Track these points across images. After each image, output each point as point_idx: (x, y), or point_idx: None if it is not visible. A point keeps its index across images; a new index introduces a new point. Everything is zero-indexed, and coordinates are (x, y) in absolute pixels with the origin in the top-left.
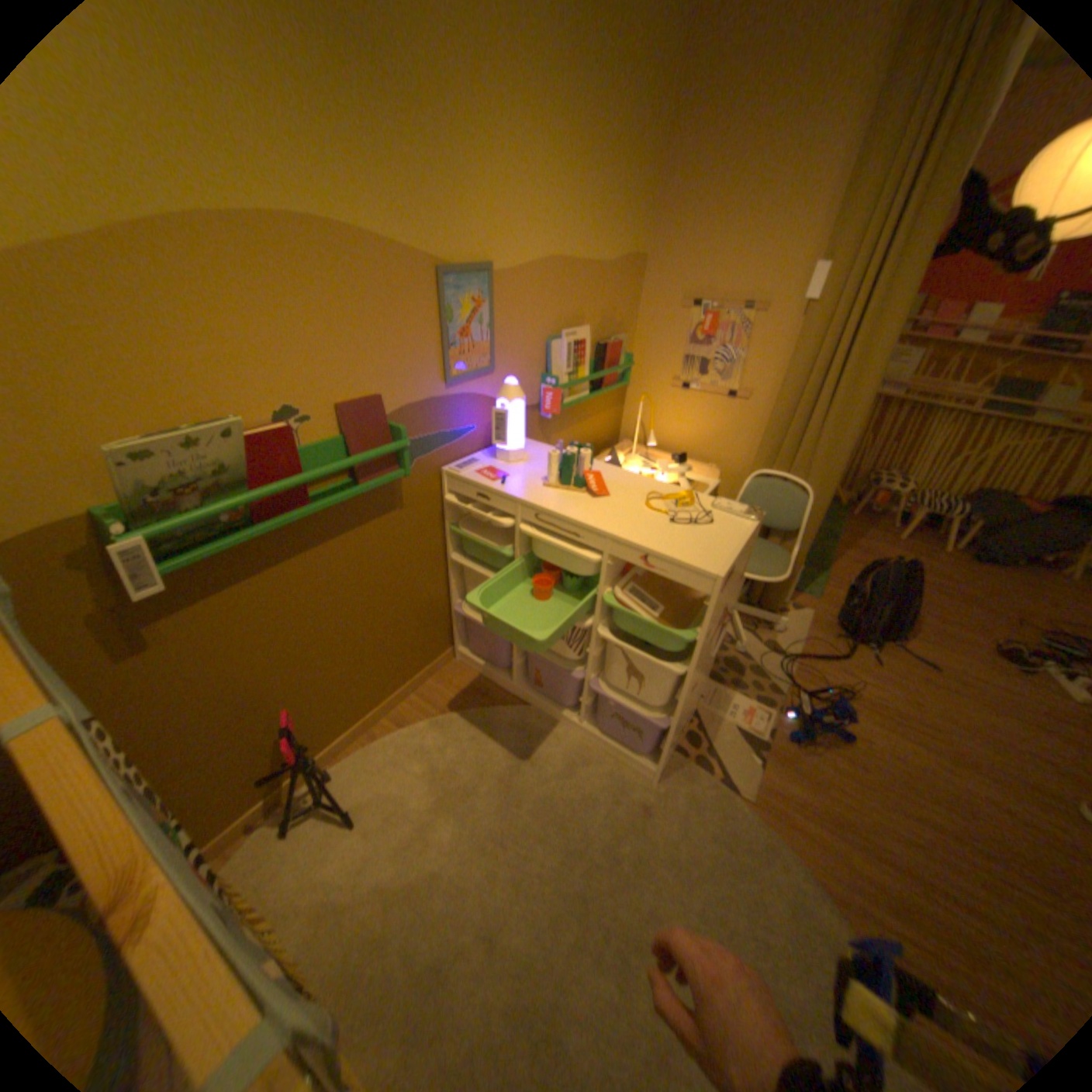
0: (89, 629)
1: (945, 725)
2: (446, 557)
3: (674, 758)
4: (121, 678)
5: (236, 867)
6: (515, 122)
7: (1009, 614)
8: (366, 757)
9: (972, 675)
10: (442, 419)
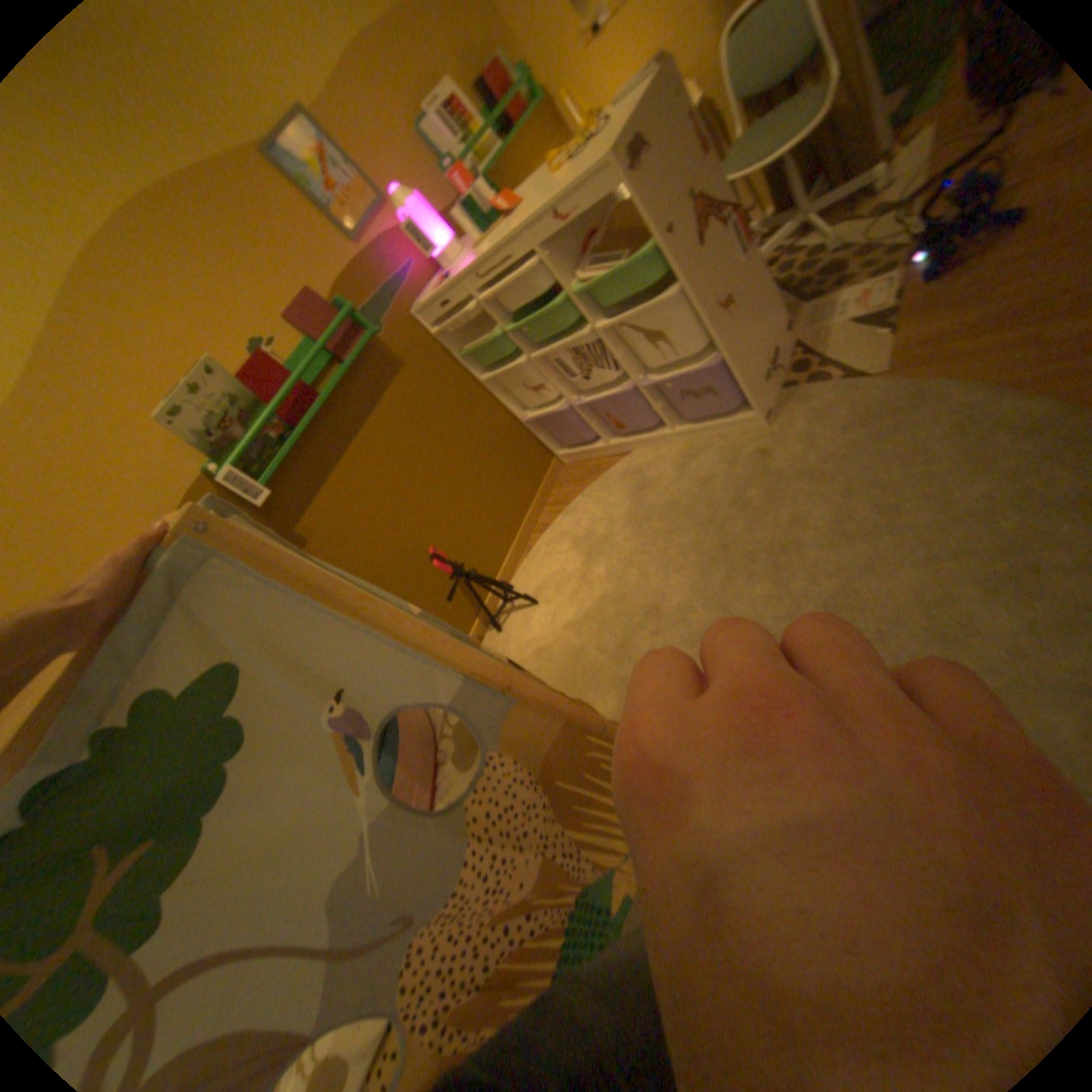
0: None
1: None
2: (481, 384)
3: (783, 393)
4: None
5: None
6: None
7: None
8: (530, 561)
9: None
10: (373, 271)
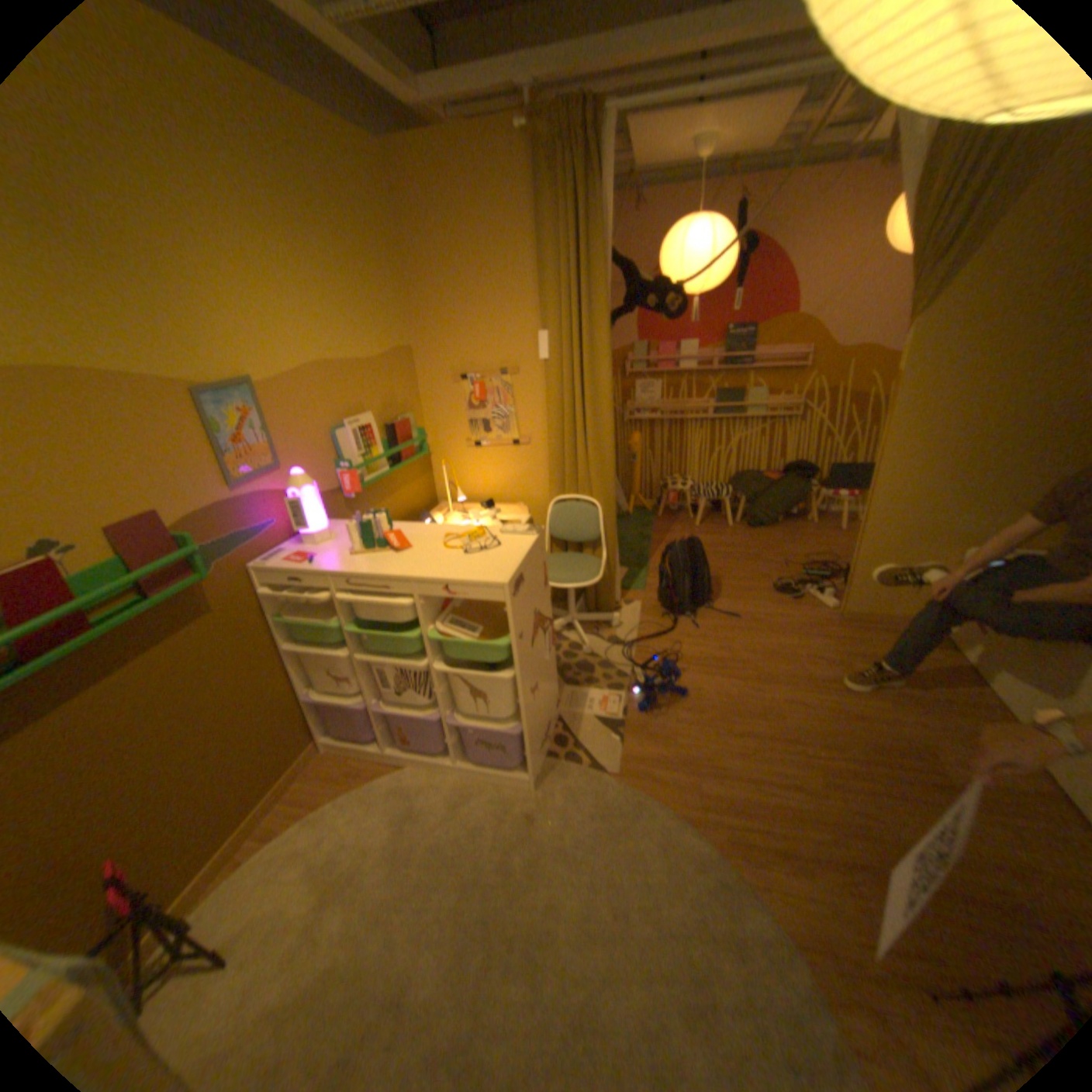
0: None
1: (750, 657)
2: (278, 652)
3: (546, 764)
4: None
5: None
6: (240, 264)
7: (778, 559)
8: (232, 888)
9: (761, 613)
10: (234, 520)
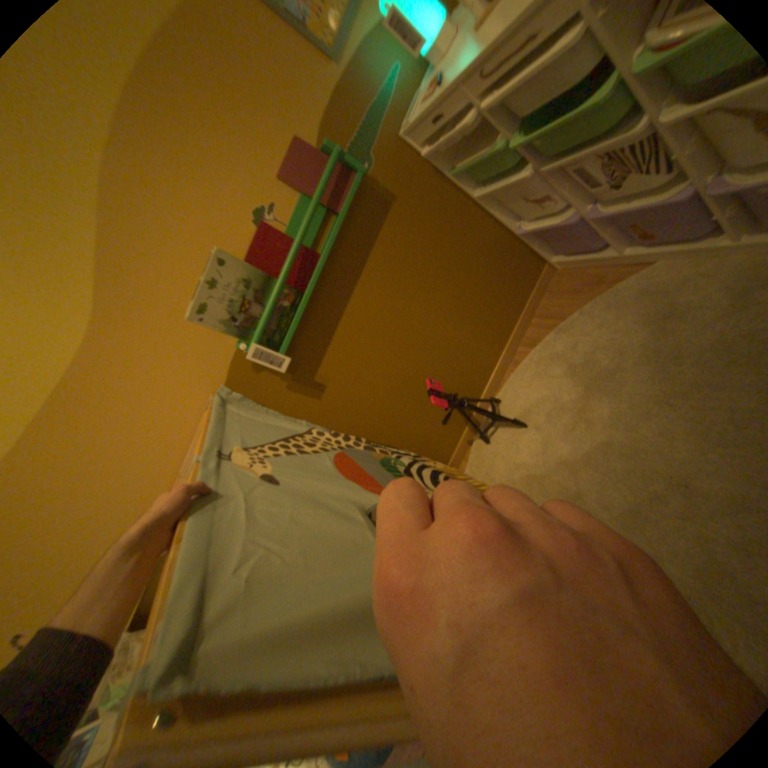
0: (292, 392)
1: None
2: (474, 200)
3: None
4: (328, 405)
5: (473, 464)
6: None
7: None
8: (518, 378)
9: None
10: (359, 93)
